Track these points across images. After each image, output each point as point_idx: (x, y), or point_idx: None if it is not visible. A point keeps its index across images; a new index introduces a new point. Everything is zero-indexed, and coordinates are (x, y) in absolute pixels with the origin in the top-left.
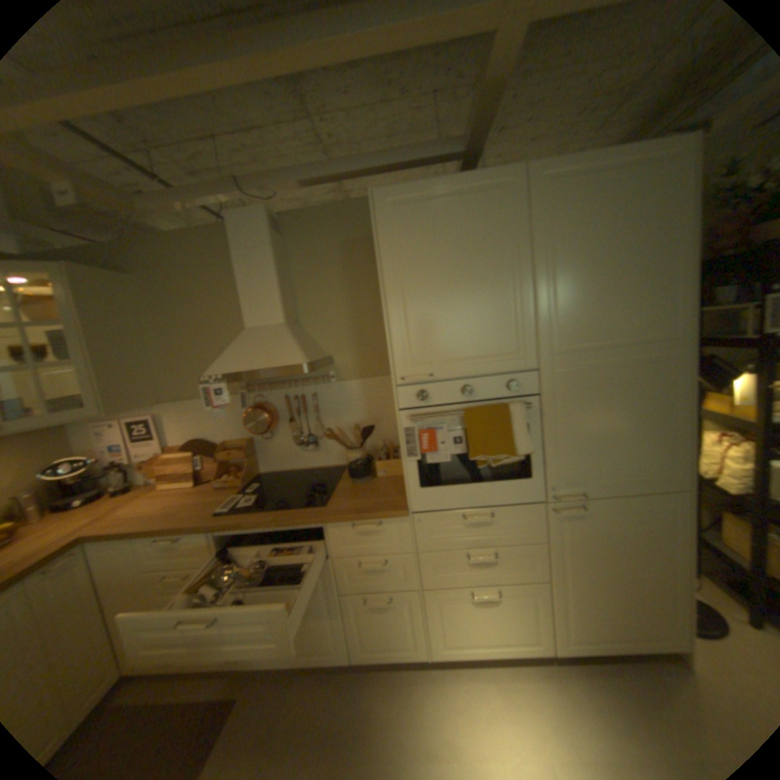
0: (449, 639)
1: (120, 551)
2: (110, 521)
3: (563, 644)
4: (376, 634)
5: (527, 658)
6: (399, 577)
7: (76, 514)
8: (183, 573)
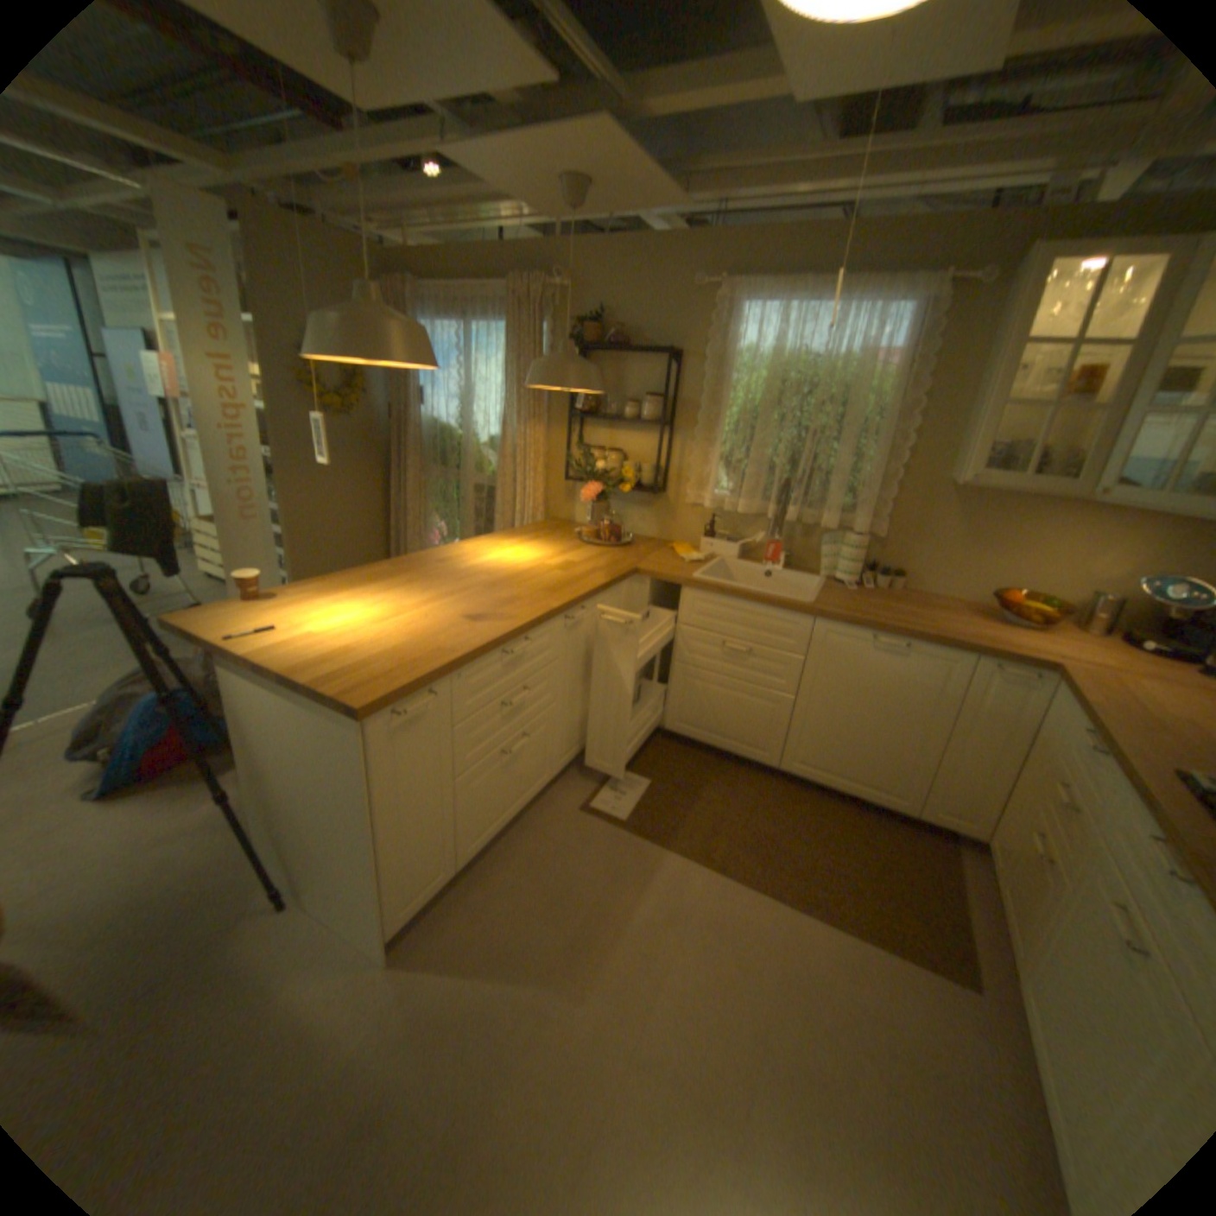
0: None
1: (1071, 714)
2: (1113, 679)
3: None
4: None
5: None
6: None
7: (1125, 654)
8: (1080, 804)
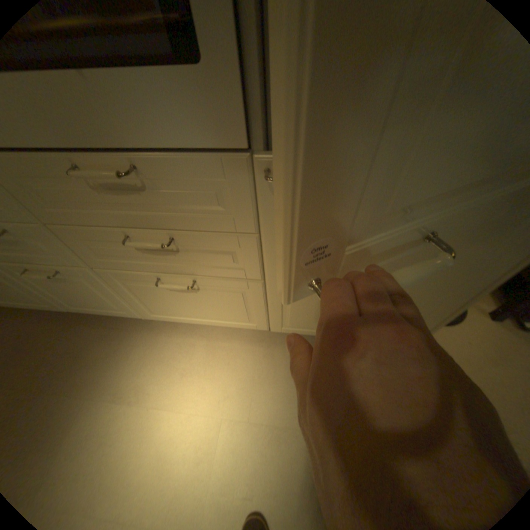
0: (153, 309)
1: None
2: None
3: (276, 326)
4: (70, 297)
5: (239, 328)
6: (46, 253)
7: None
8: None
